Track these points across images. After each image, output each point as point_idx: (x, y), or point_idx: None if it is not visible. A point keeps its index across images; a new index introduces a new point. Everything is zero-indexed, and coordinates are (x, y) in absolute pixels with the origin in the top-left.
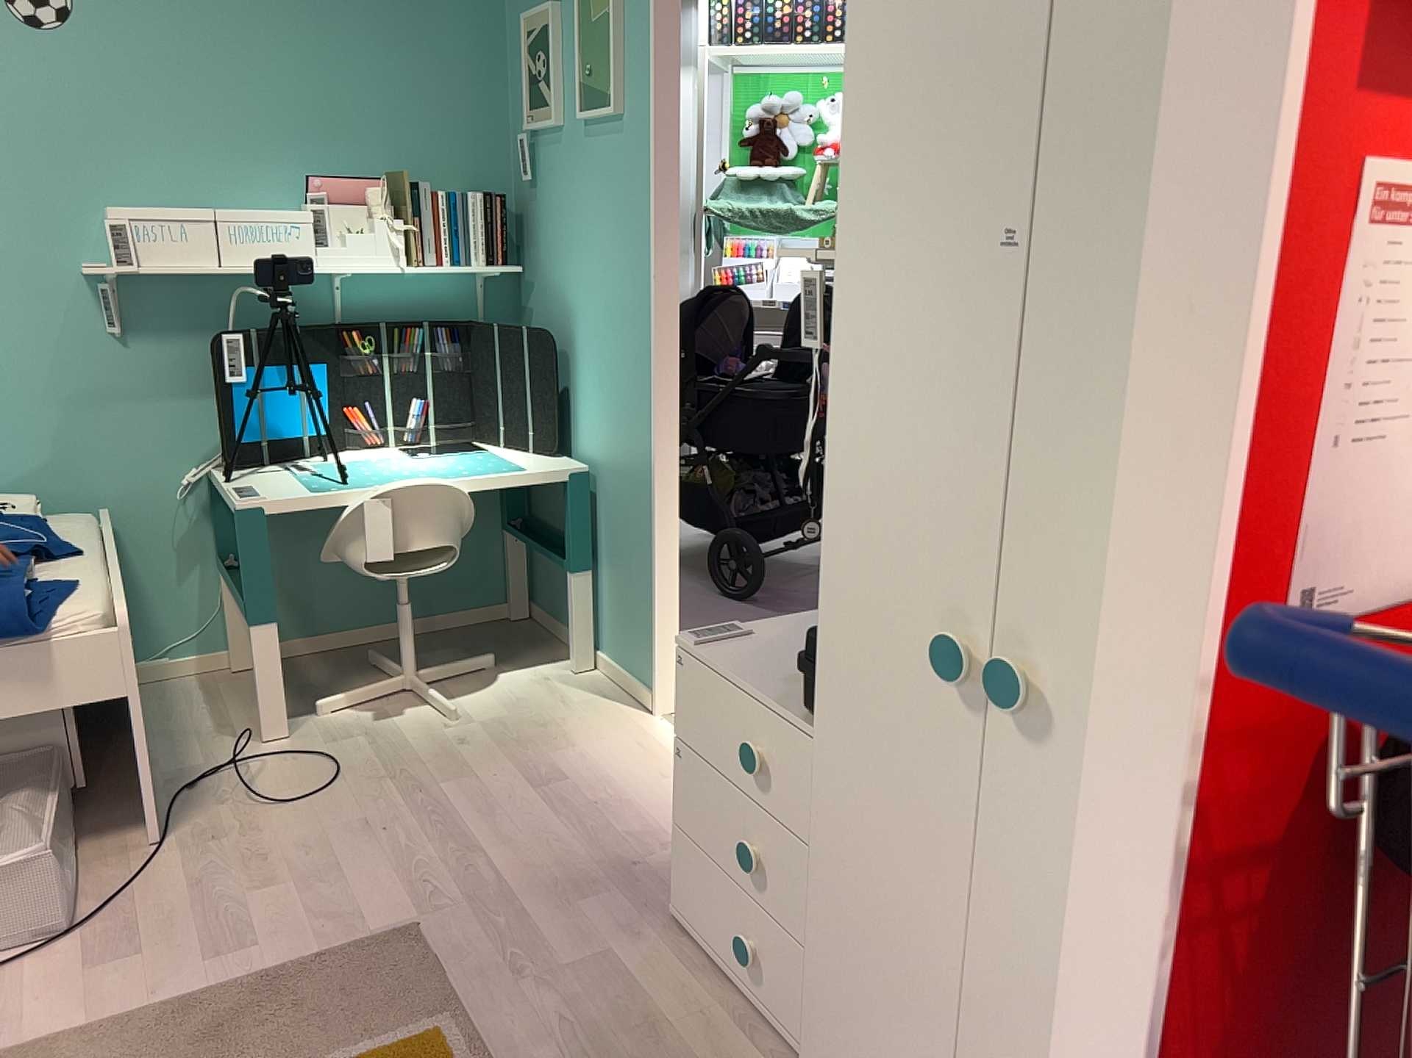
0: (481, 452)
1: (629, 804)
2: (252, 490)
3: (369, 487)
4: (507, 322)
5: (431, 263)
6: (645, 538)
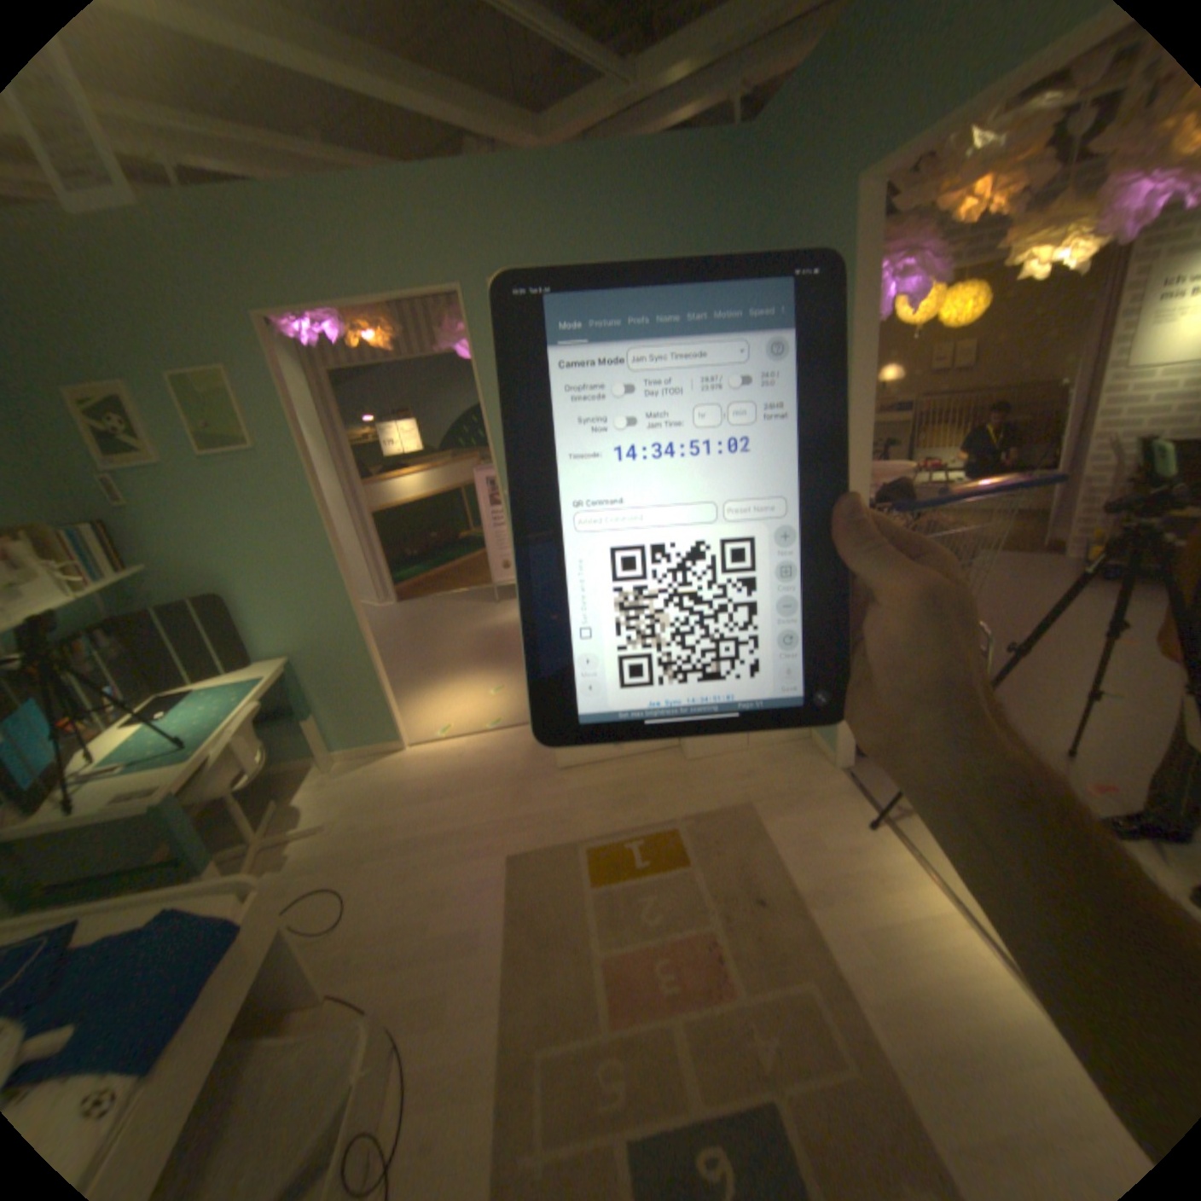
0: (173, 699)
1: (470, 771)
2: (126, 796)
3: (207, 739)
4: (121, 611)
5: (82, 587)
6: (362, 671)
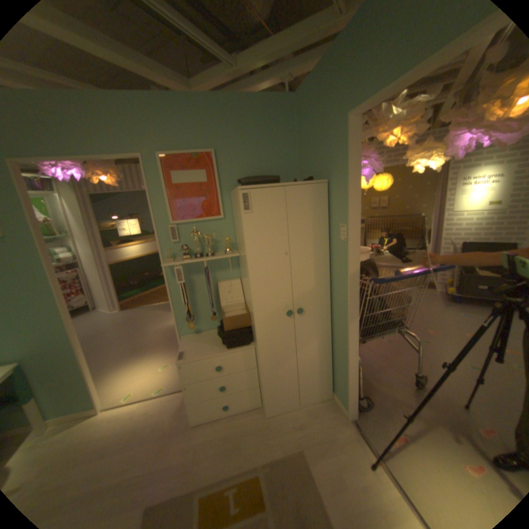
0: None
1: (135, 430)
2: None
3: None
4: None
5: None
6: (71, 368)
